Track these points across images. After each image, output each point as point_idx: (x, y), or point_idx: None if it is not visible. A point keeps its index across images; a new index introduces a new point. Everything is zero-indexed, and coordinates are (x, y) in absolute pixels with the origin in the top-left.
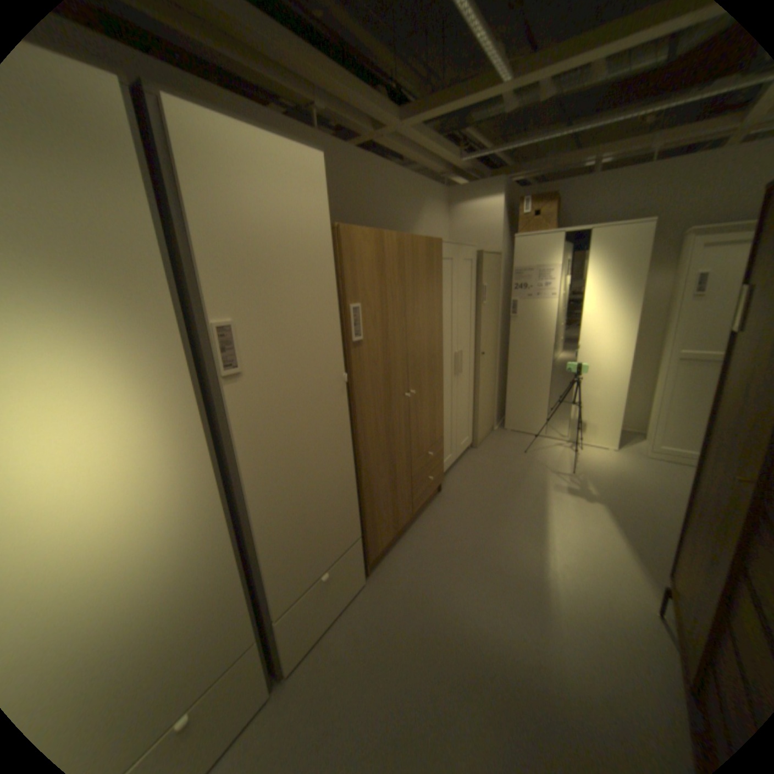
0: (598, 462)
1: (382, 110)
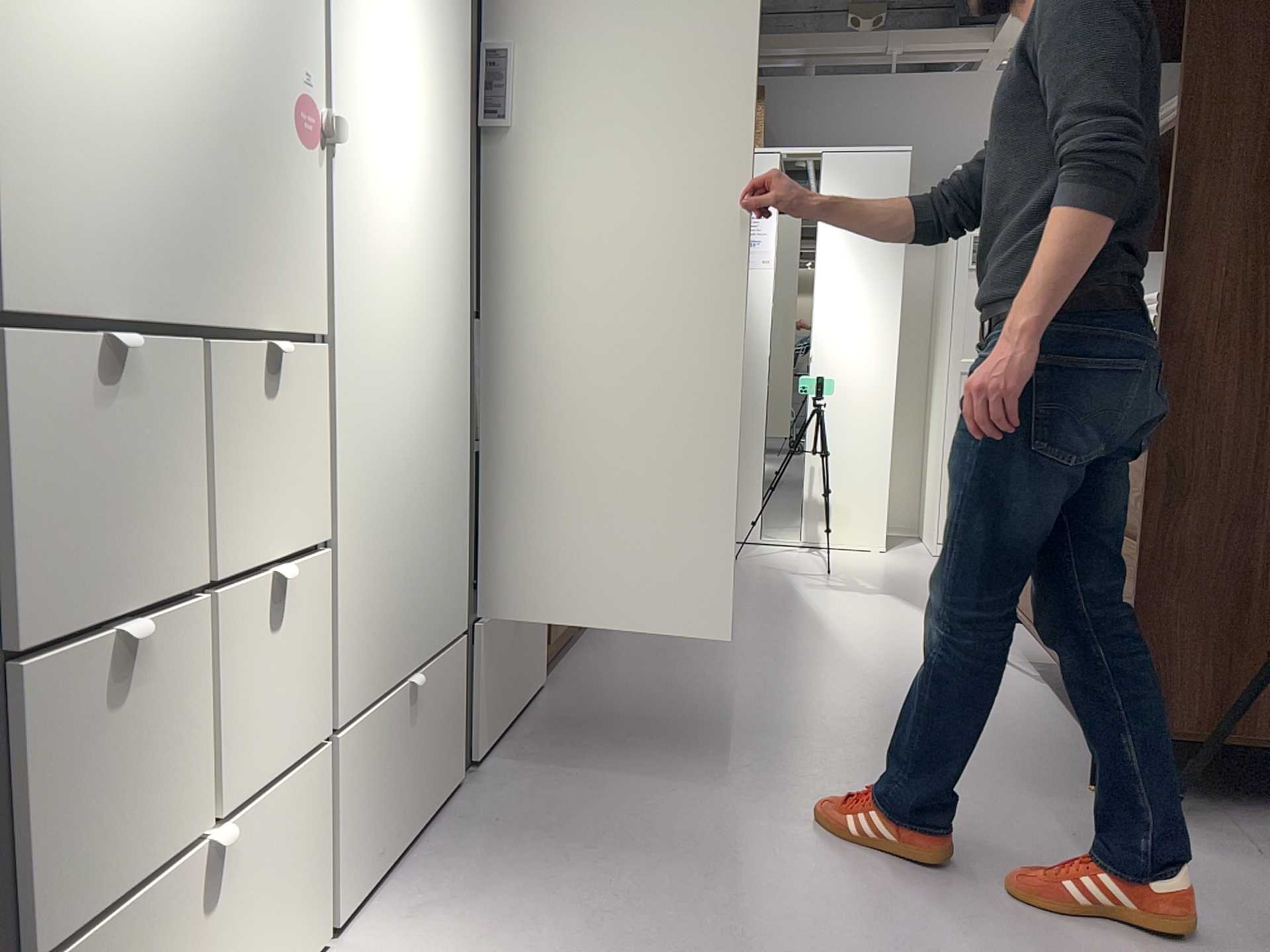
0: (861, 562)
1: None
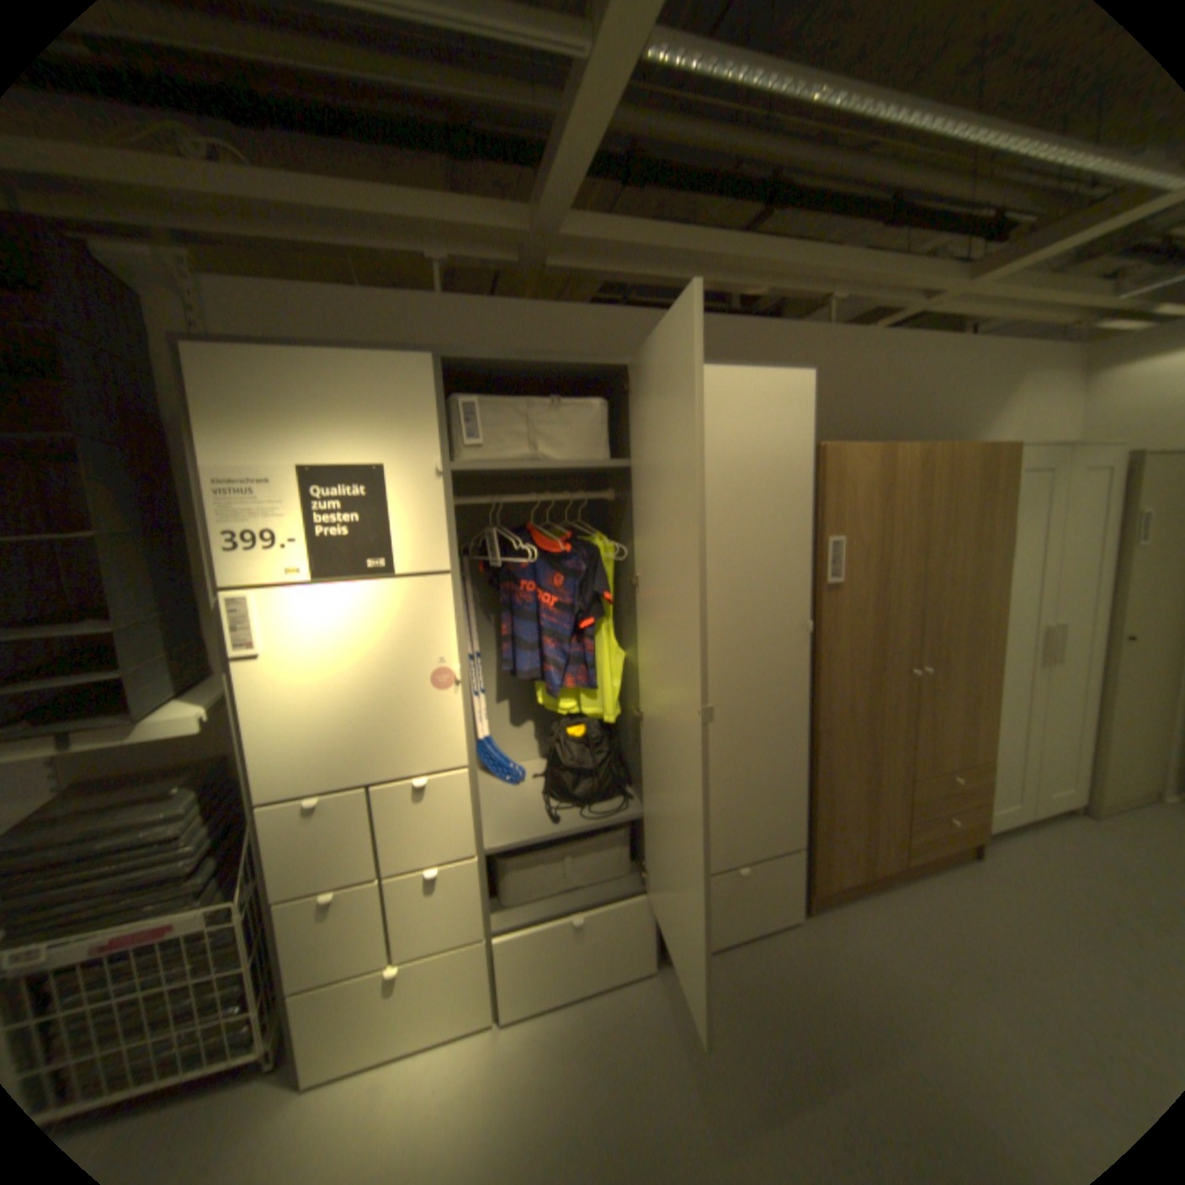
0: None
1: (936, 276)
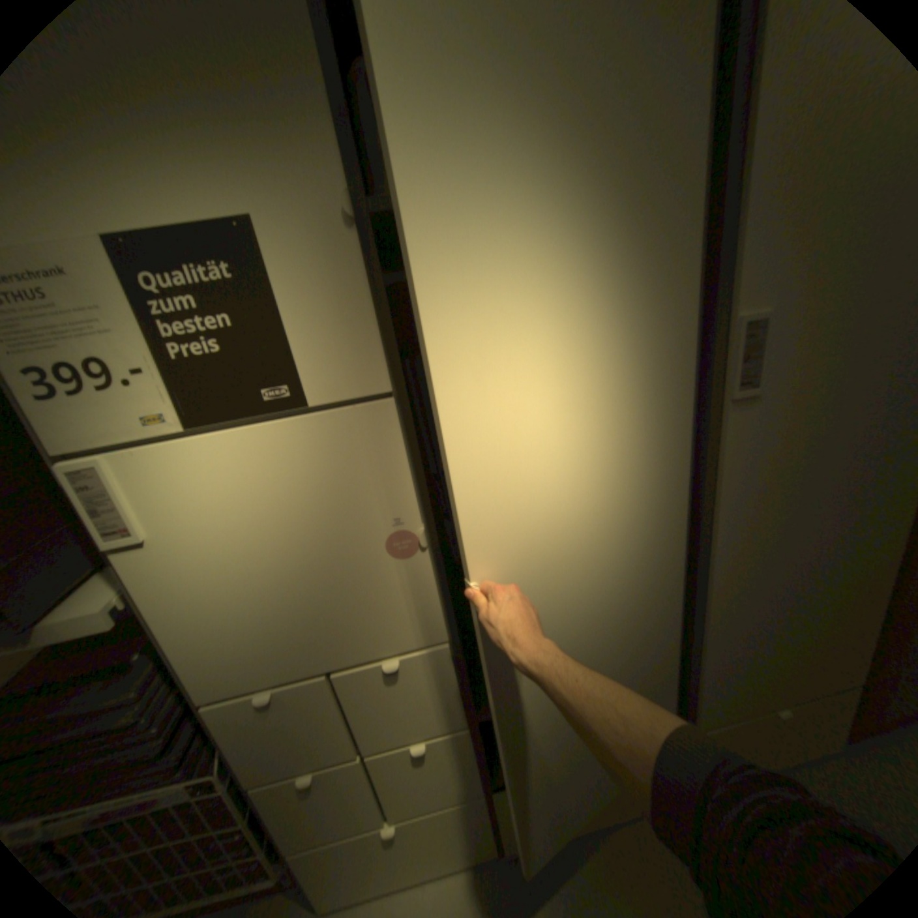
0: None
1: None
